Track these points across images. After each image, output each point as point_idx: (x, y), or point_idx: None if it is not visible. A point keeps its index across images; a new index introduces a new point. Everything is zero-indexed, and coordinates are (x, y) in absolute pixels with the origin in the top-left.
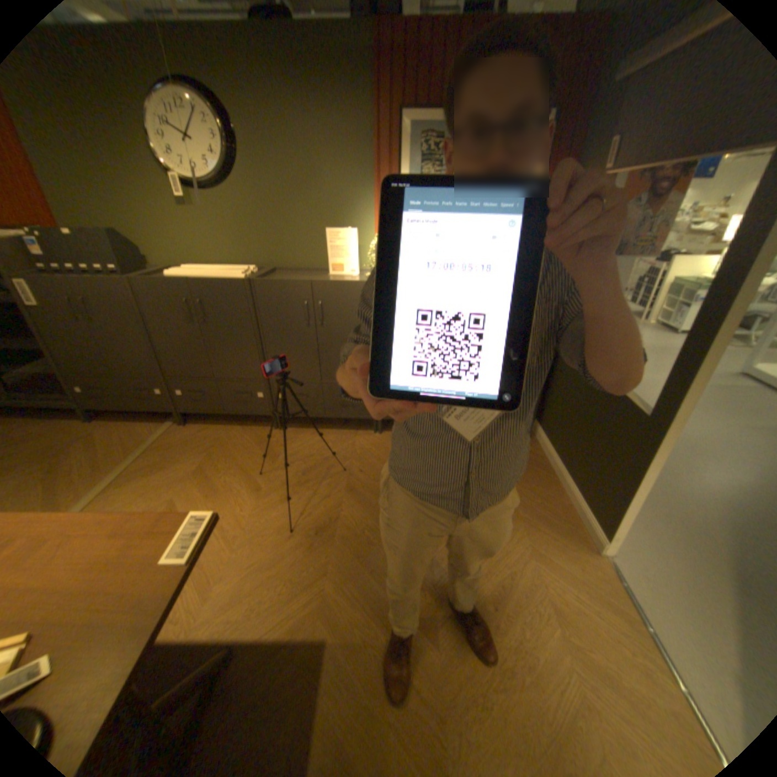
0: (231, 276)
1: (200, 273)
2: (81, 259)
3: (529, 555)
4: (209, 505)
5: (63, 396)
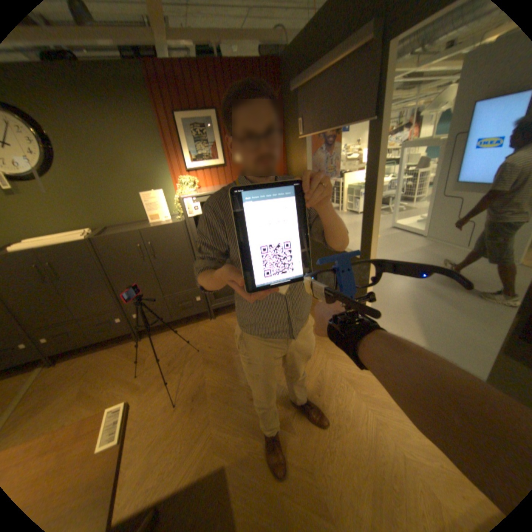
0: (71, 239)
1: (42, 242)
2: None
3: (325, 357)
4: None
5: None
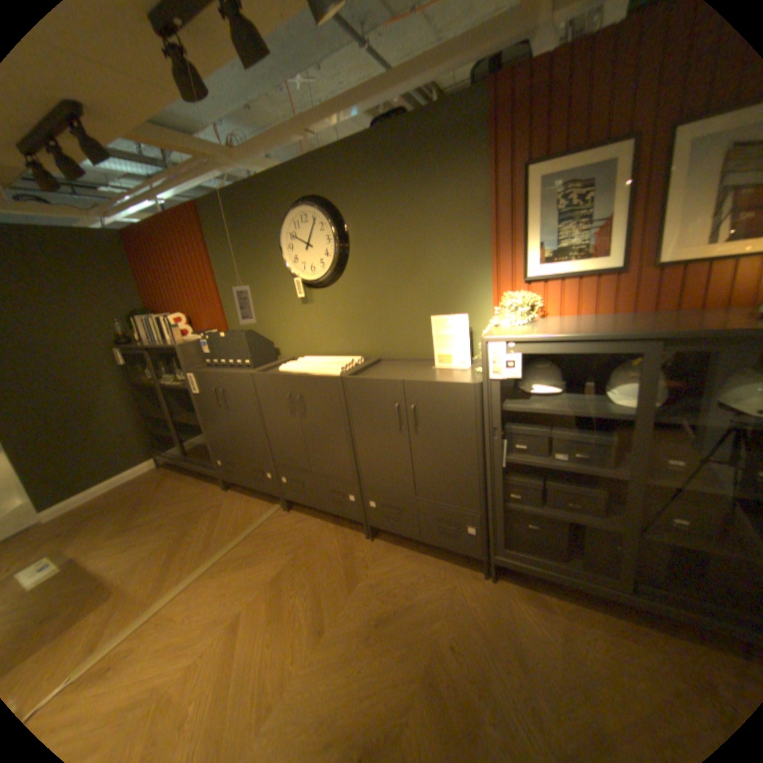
0: (328, 371)
1: (306, 367)
2: (229, 355)
3: None
4: (264, 636)
5: (211, 464)
